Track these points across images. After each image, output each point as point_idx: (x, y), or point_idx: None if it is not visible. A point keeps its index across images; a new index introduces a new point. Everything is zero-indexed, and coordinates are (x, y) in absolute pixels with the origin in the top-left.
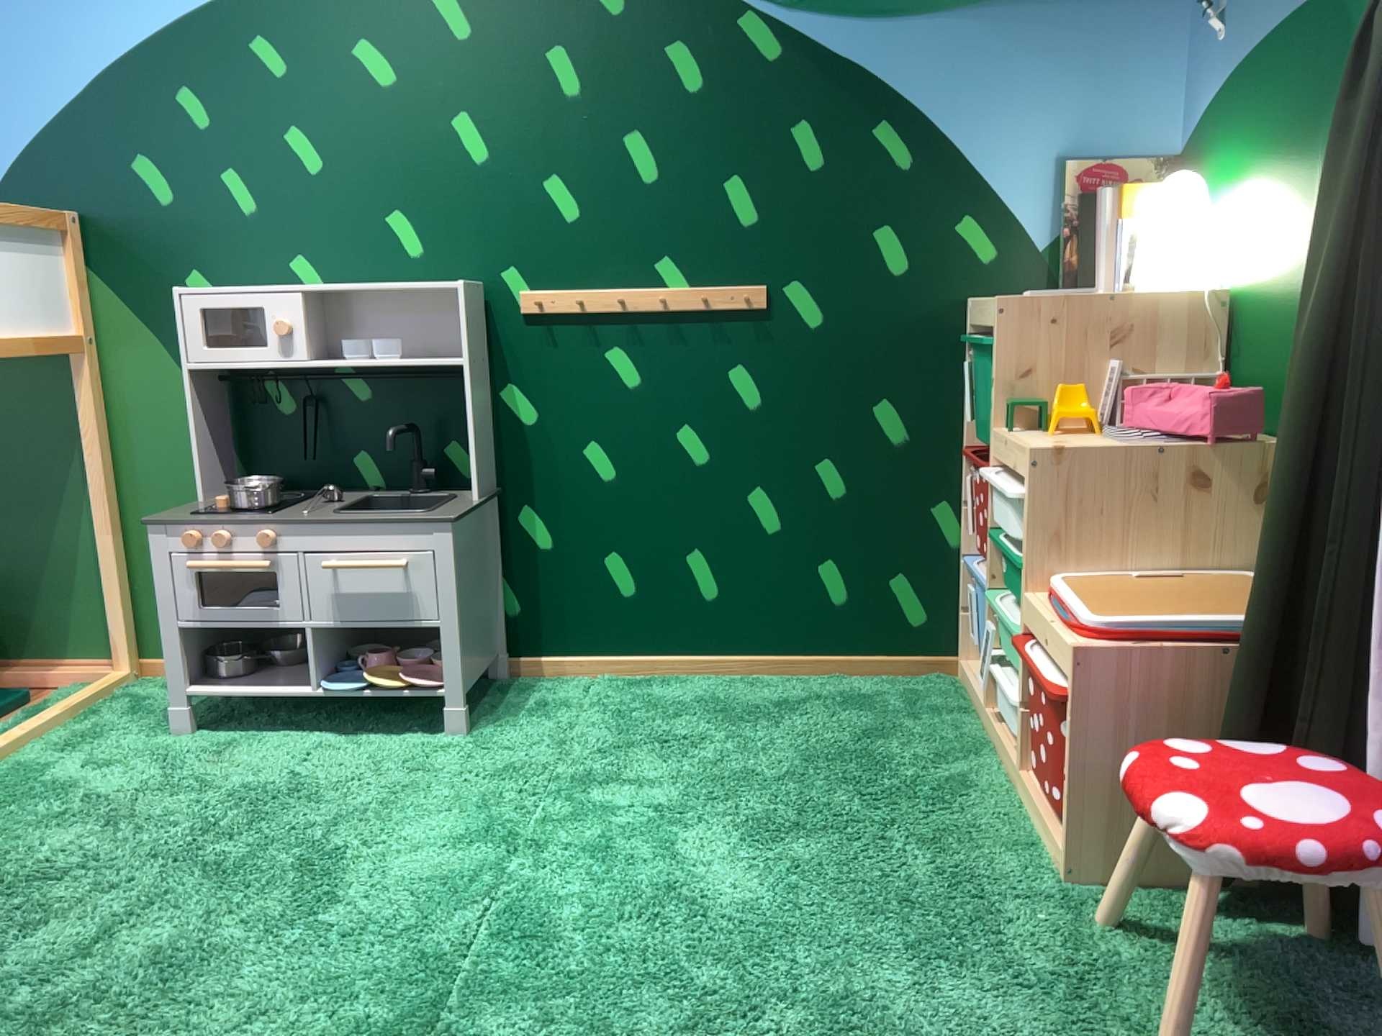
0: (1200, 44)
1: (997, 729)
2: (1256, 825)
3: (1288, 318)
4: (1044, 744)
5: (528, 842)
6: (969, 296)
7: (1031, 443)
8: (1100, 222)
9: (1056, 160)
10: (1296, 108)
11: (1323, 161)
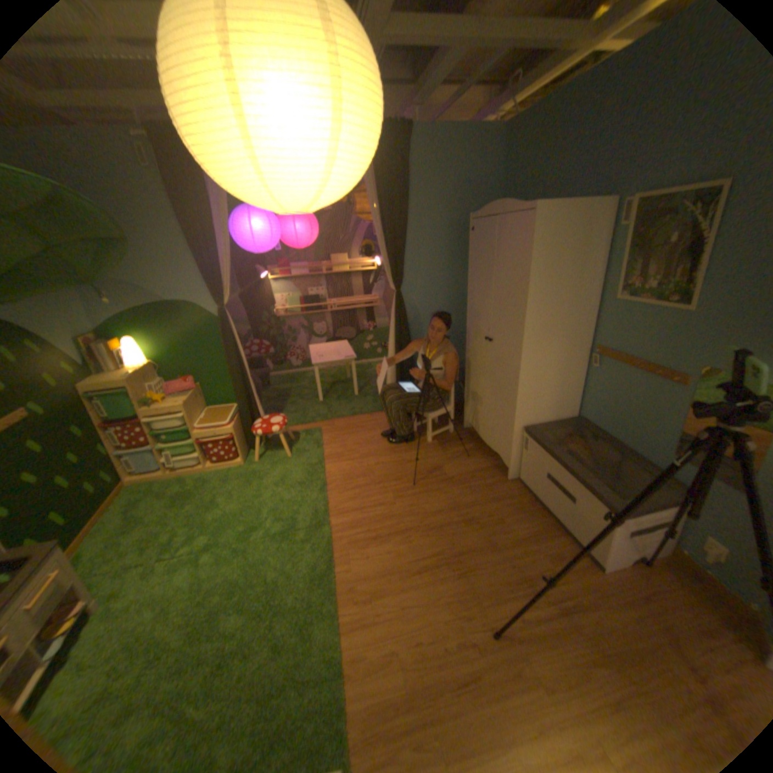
0: (92, 303)
1: (176, 473)
2: (277, 425)
3: (180, 363)
4: (214, 455)
5: (197, 554)
6: (73, 385)
7: (167, 406)
8: (97, 353)
9: (71, 339)
10: (161, 323)
11: (179, 333)
